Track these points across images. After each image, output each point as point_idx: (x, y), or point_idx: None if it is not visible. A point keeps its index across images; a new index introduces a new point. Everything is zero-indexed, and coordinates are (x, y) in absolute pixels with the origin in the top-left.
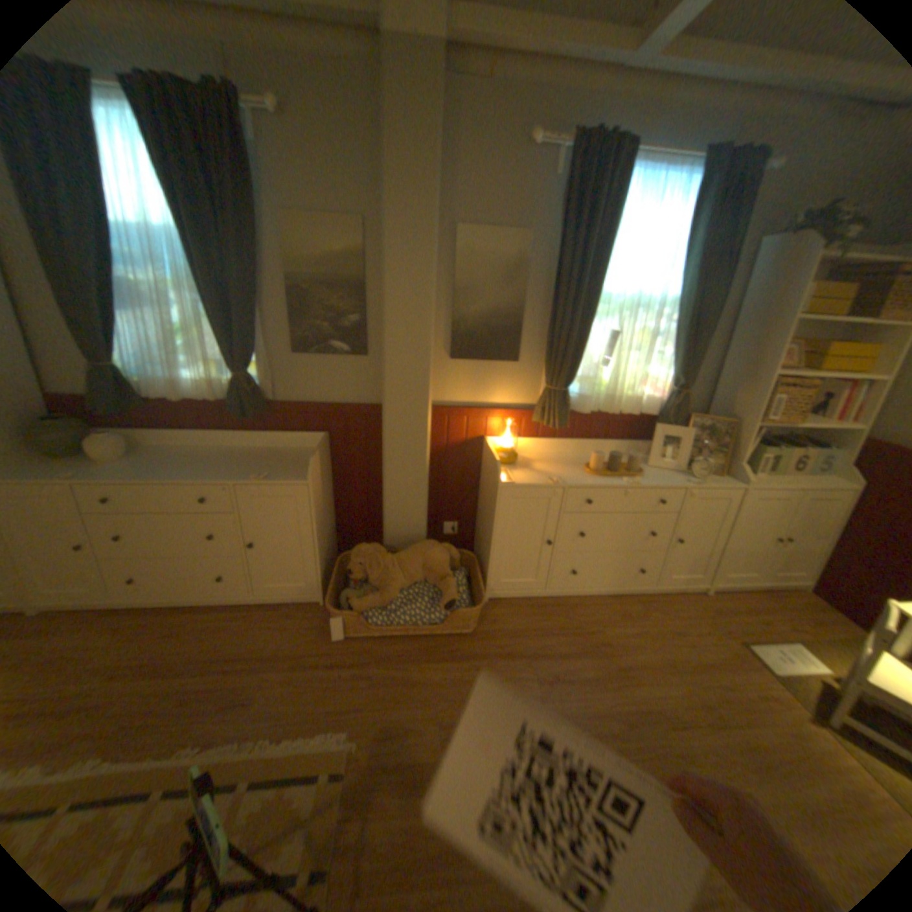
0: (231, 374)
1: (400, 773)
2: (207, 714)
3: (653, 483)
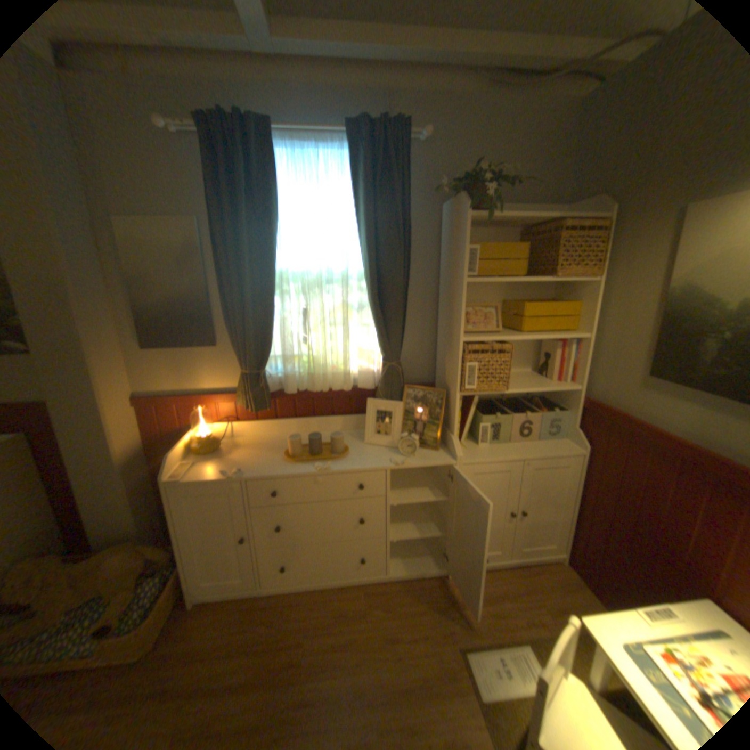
0: None
1: None
2: None
3: (349, 467)
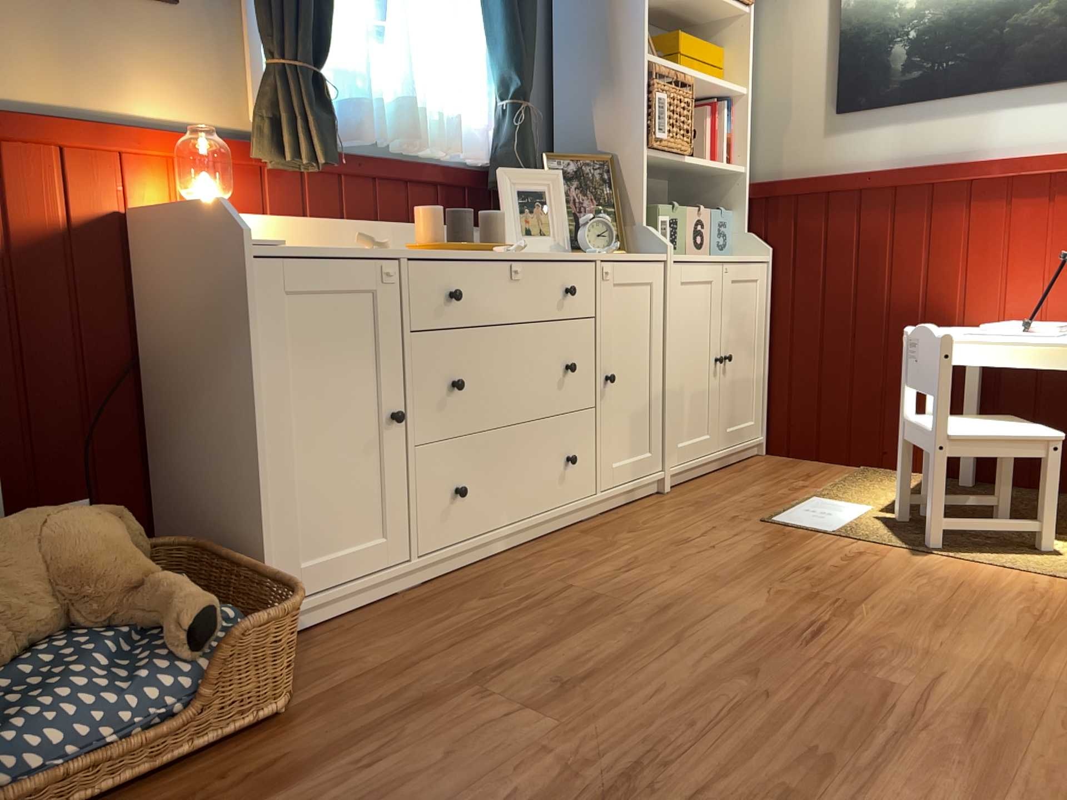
0: None
1: None
2: None
3: (545, 253)
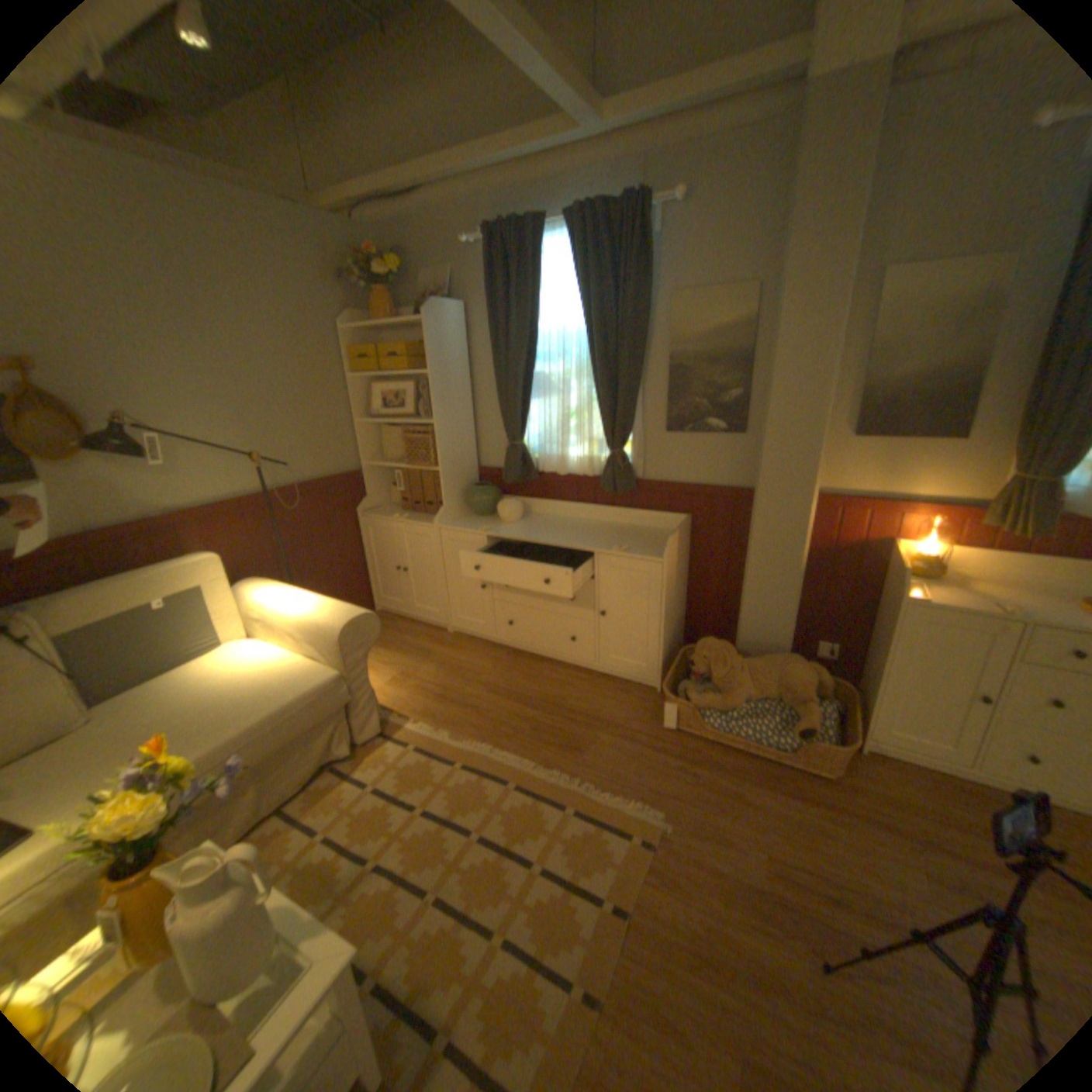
0: (609, 451)
1: (713, 878)
2: (551, 746)
3: None
